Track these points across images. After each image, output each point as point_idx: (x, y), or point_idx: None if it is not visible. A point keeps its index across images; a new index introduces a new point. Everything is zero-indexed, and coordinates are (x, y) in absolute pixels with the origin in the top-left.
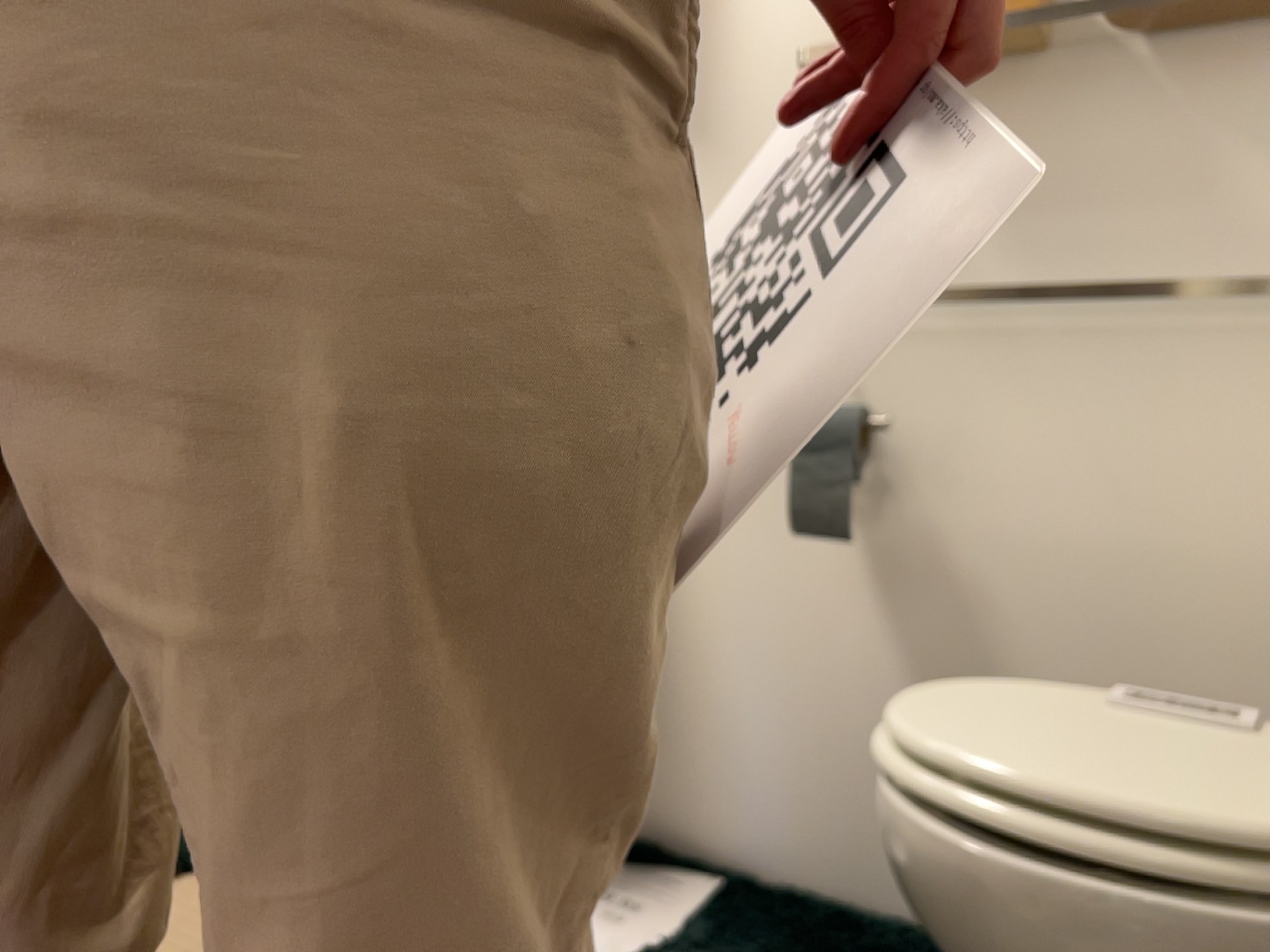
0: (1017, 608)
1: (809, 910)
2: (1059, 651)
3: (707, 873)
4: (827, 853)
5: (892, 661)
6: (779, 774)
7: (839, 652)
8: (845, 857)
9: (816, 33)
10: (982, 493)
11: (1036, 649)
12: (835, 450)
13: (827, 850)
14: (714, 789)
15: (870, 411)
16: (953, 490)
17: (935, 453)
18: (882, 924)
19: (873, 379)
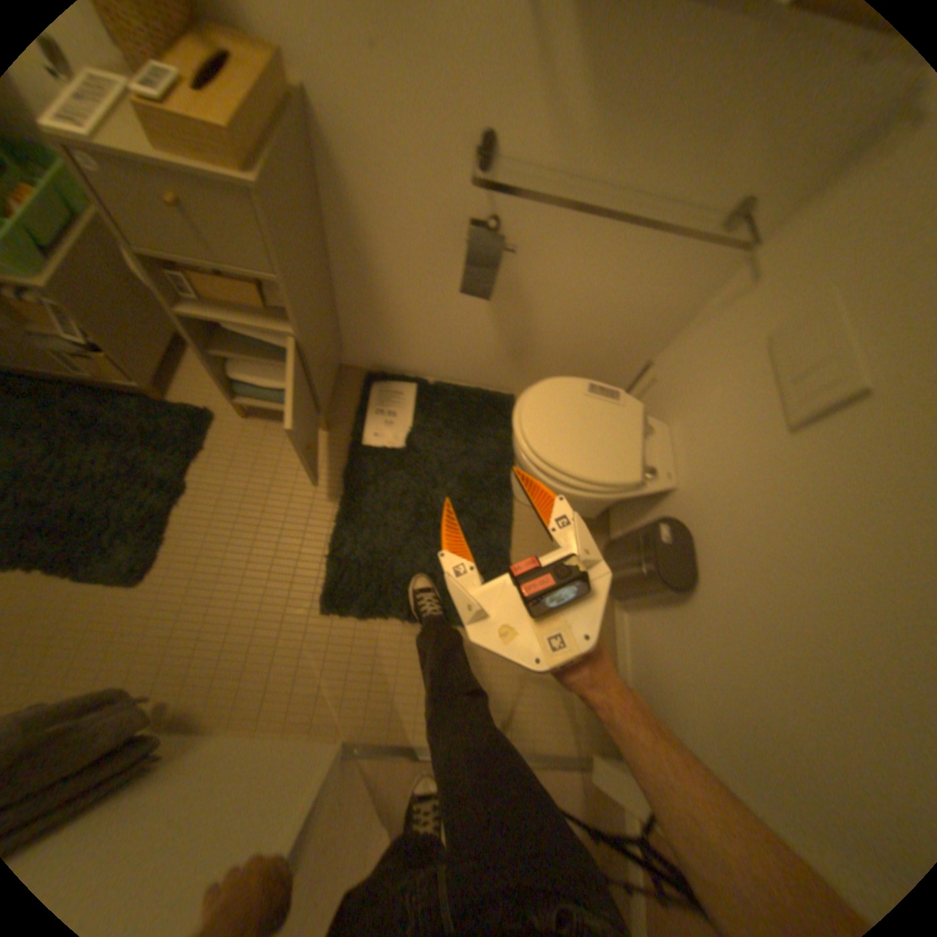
0: (547, 309)
1: (452, 395)
2: (557, 323)
3: (410, 382)
4: (455, 371)
5: (491, 322)
6: (438, 351)
7: (468, 317)
8: (462, 372)
9: None
10: (547, 266)
11: (549, 322)
12: (490, 268)
13: (455, 371)
14: (409, 355)
15: (501, 221)
16: (534, 264)
17: (530, 246)
18: (475, 393)
19: (507, 202)
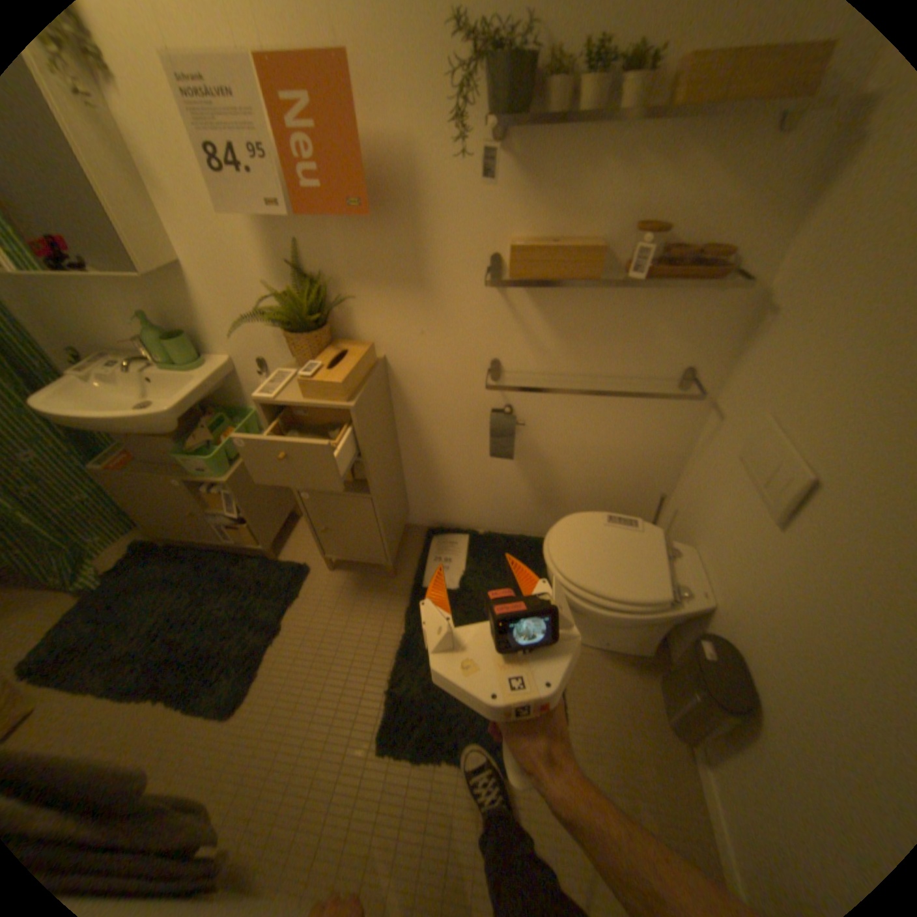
0: (562, 463)
1: (498, 542)
2: (574, 473)
3: (462, 534)
4: (499, 522)
5: (520, 477)
6: (482, 506)
7: (501, 476)
8: (504, 522)
9: (483, 243)
10: (553, 432)
11: (567, 472)
12: (507, 438)
13: (499, 521)
14: (459, 511)
15: (512, 407)
16: (543, 431)
17: (537, 420)
18: (518, 539)
19: (513, 396)
